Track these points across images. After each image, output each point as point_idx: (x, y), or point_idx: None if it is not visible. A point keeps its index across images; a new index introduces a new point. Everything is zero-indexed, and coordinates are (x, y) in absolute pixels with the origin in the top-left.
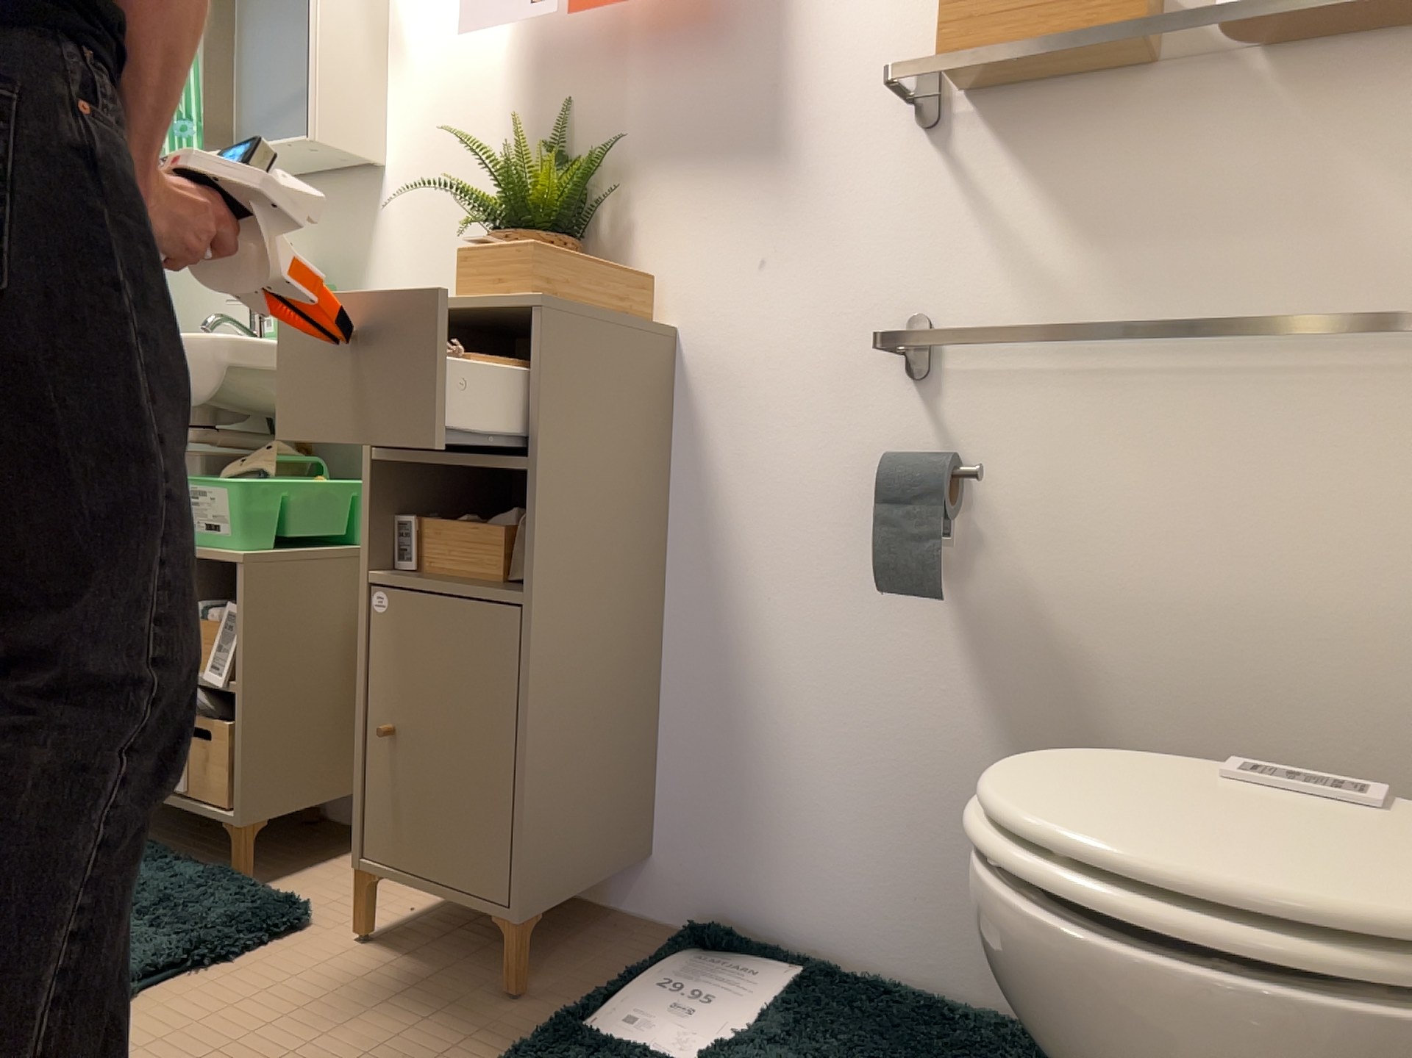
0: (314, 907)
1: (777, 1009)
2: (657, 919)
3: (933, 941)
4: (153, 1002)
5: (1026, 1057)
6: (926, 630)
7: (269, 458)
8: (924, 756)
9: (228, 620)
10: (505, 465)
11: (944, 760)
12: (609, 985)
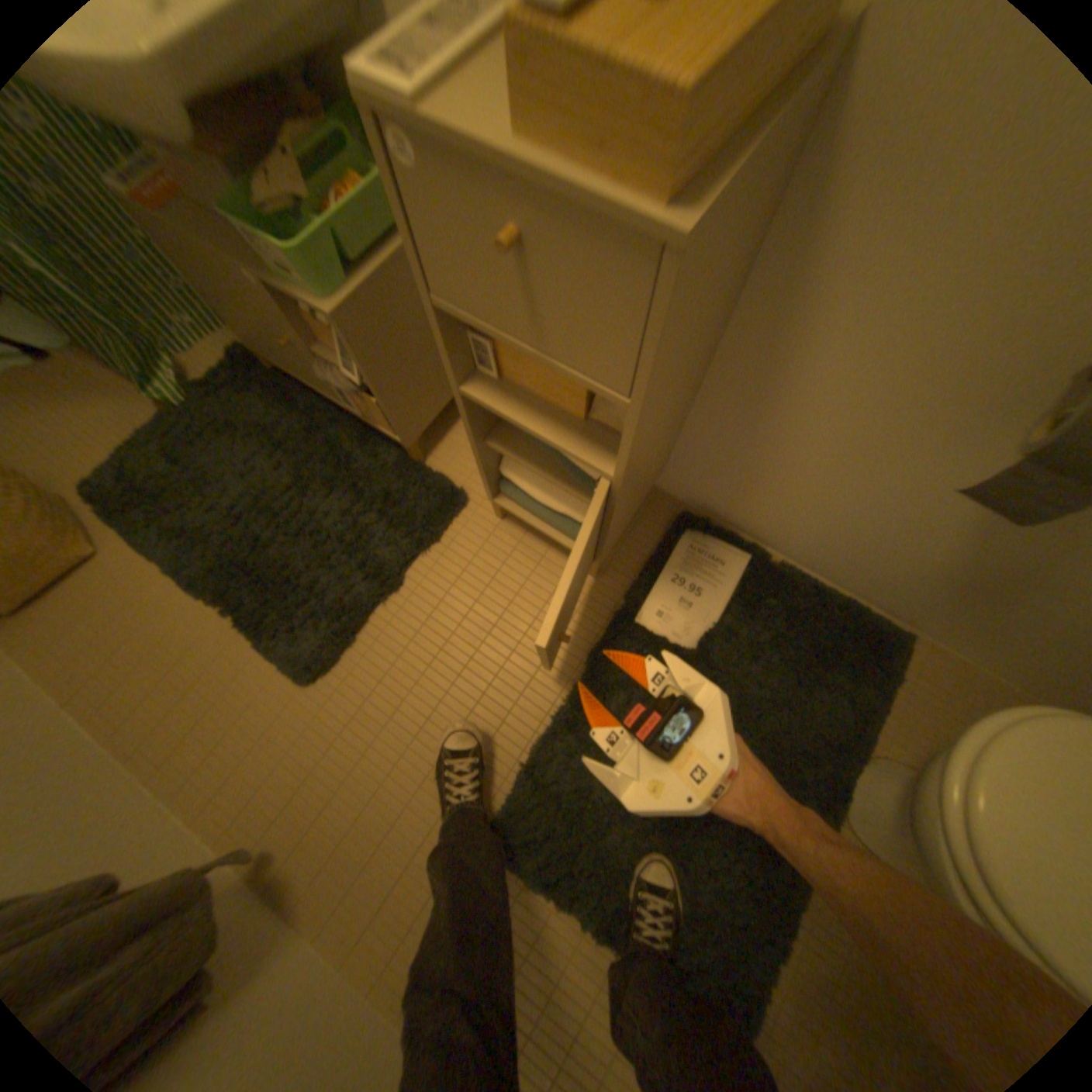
0: (468, 482)
1: (740, 602)
2: (665, 490)
3: (839, 565)
4: (417, 583)
5: (871, 647)
6: (972, 473)
7: (297, 174)
8: (900, 517)
9: (342, 339)
10: (605, 390)
11: (914, 525)
12: (646, 572)
